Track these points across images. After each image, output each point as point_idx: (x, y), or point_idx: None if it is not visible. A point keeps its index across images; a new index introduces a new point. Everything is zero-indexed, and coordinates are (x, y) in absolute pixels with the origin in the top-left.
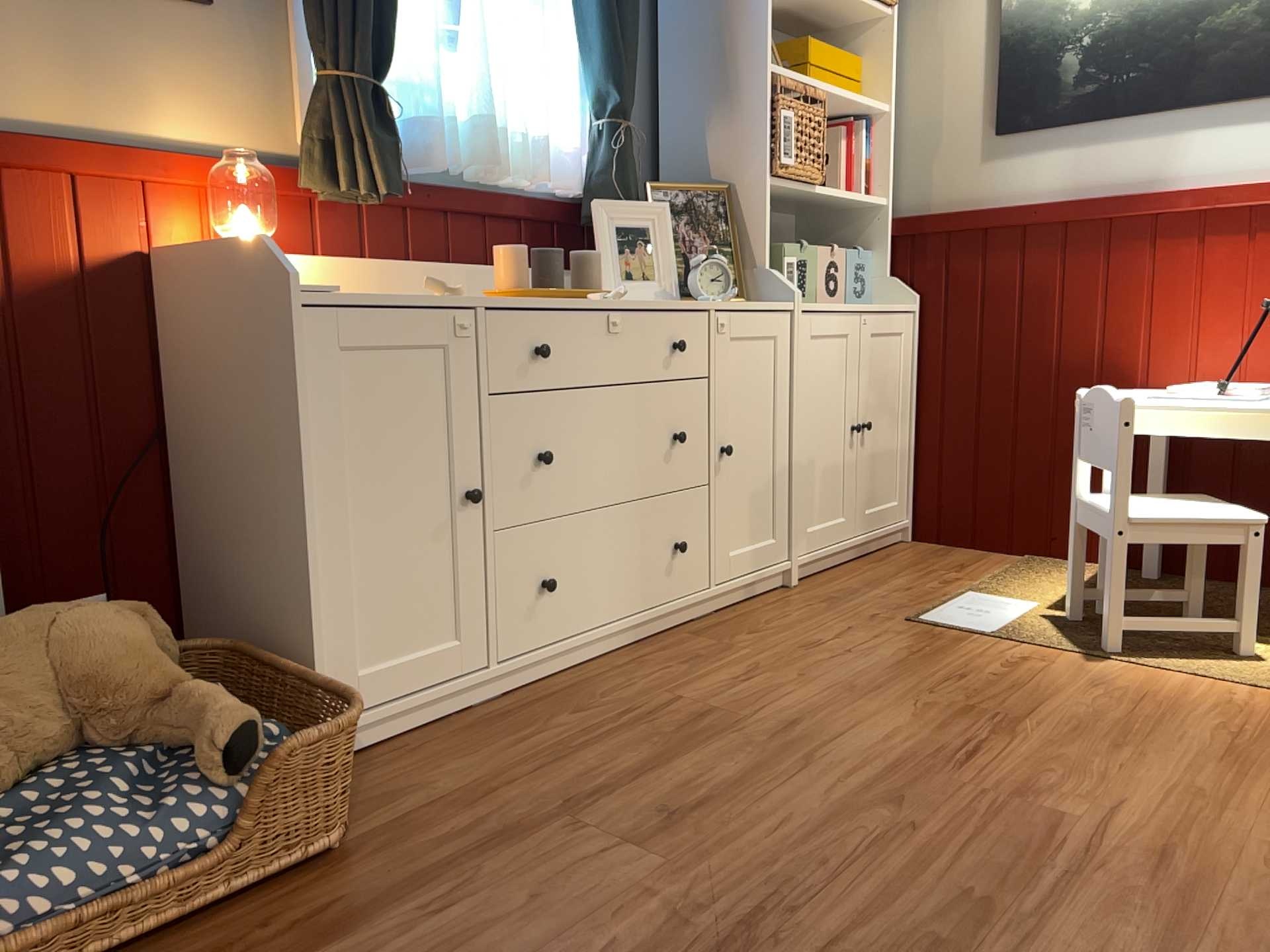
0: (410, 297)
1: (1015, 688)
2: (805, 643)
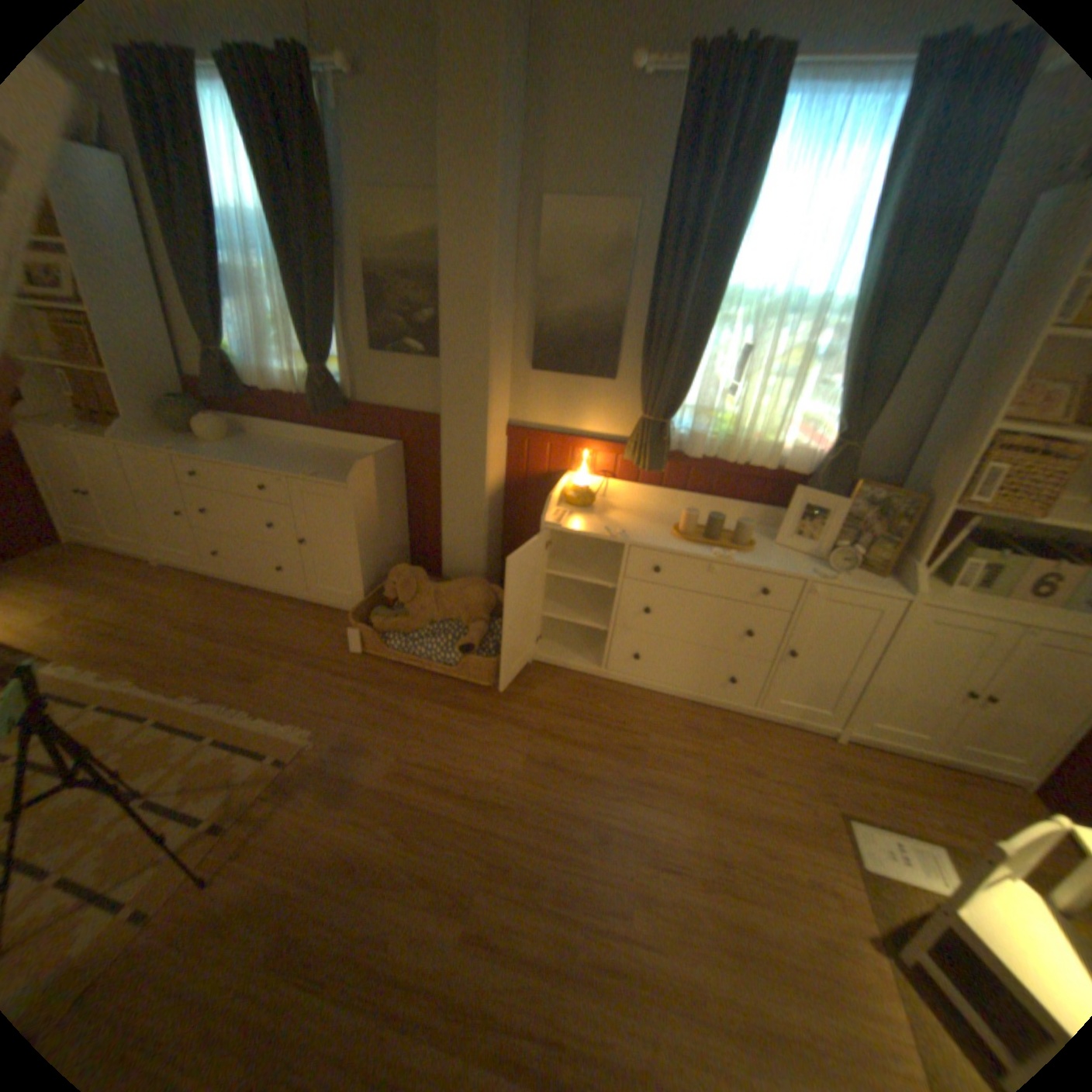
0: (603, 531)
1: (778, 894)
2: (754, 771)
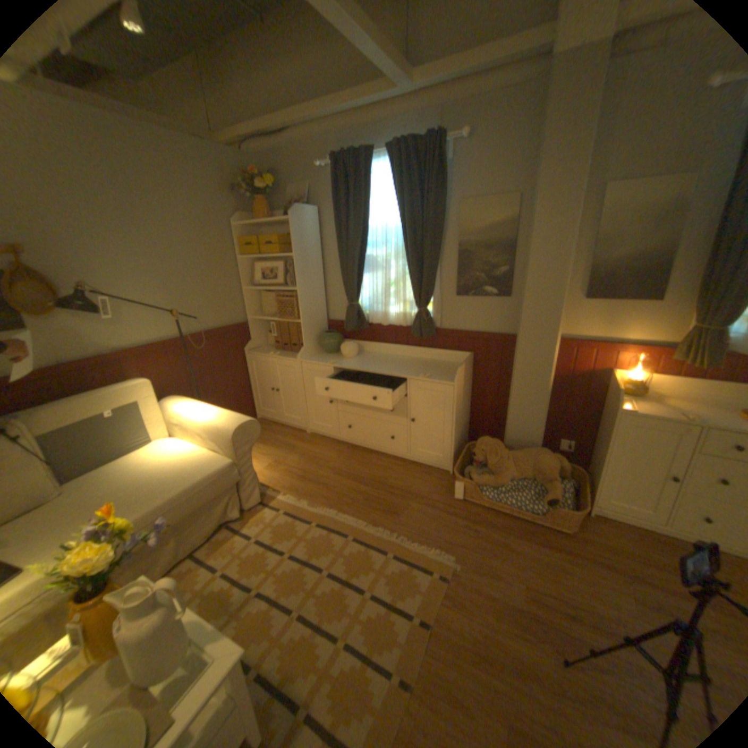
0: (676, 416)
1: None
2: None
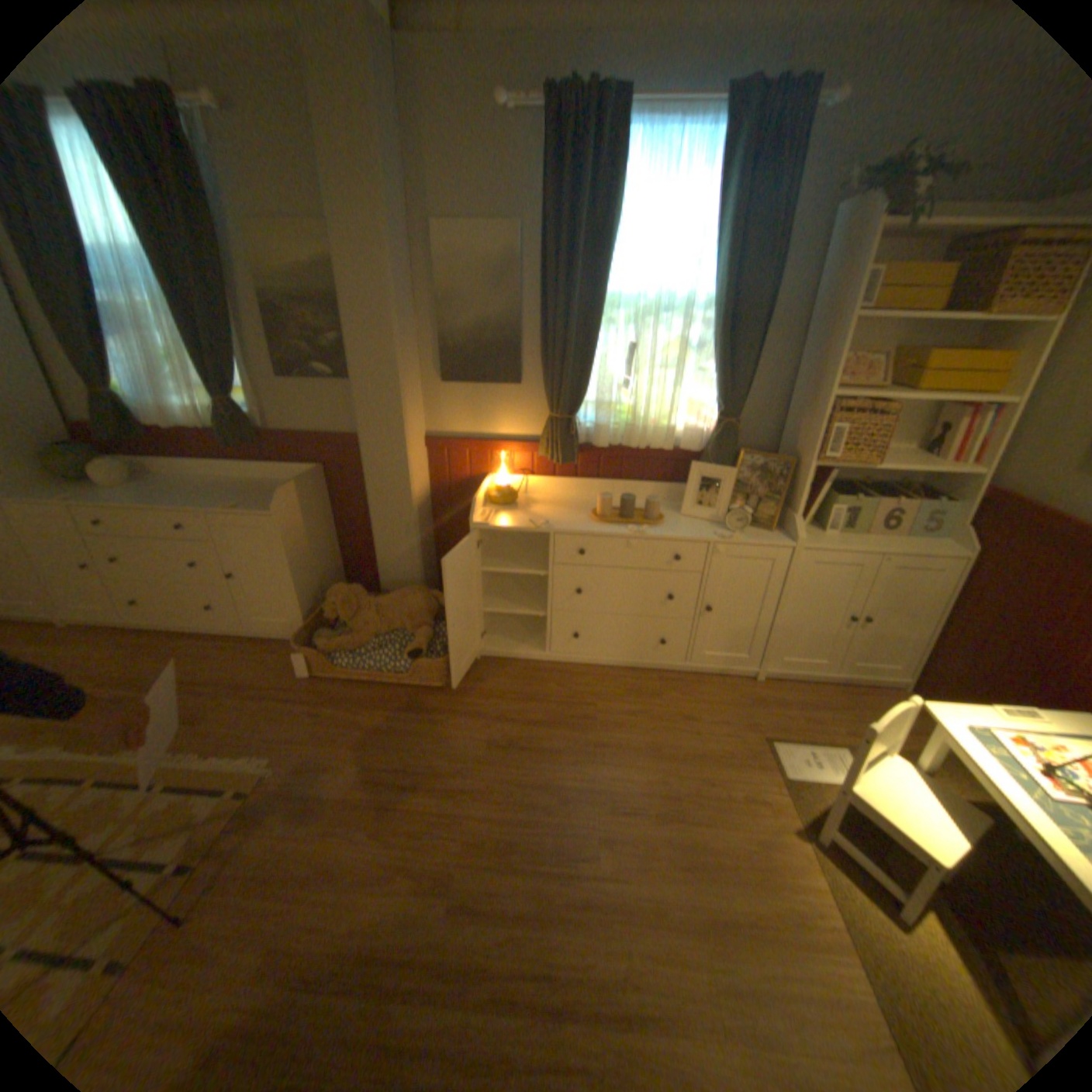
0: (529, 524)
1: (720, 813)
2: (690, 717)
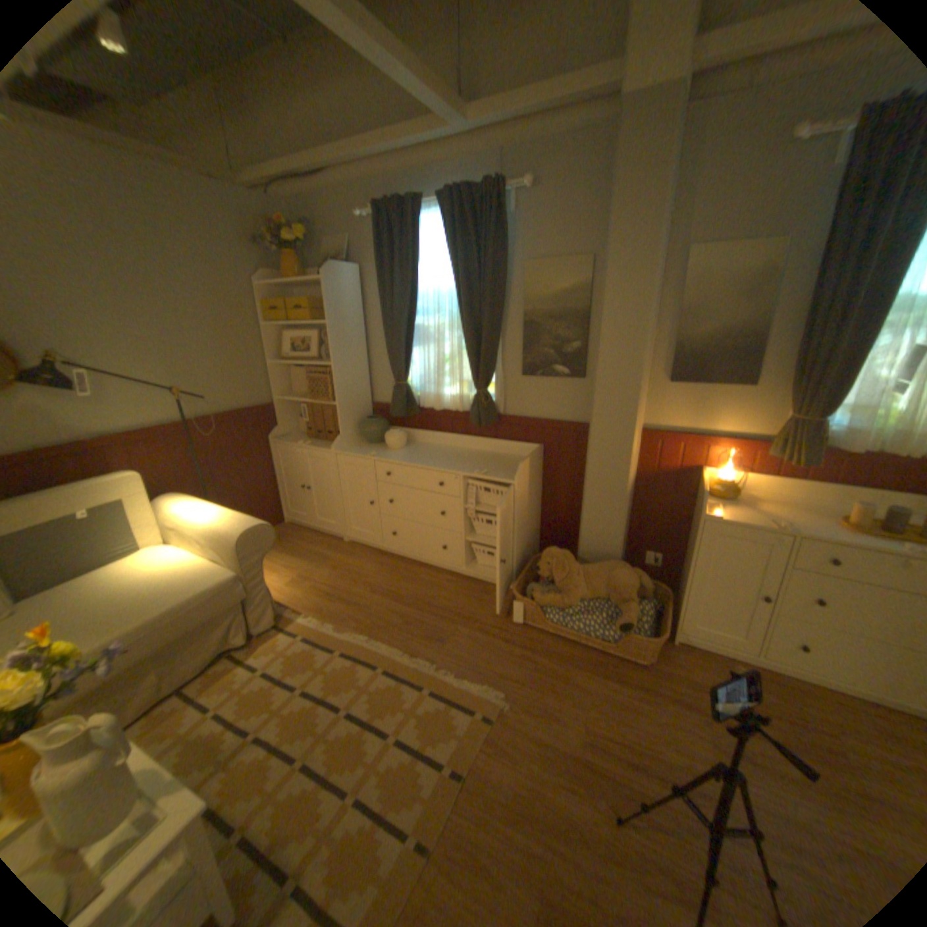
0: (767, 523)
1: None
2: None
